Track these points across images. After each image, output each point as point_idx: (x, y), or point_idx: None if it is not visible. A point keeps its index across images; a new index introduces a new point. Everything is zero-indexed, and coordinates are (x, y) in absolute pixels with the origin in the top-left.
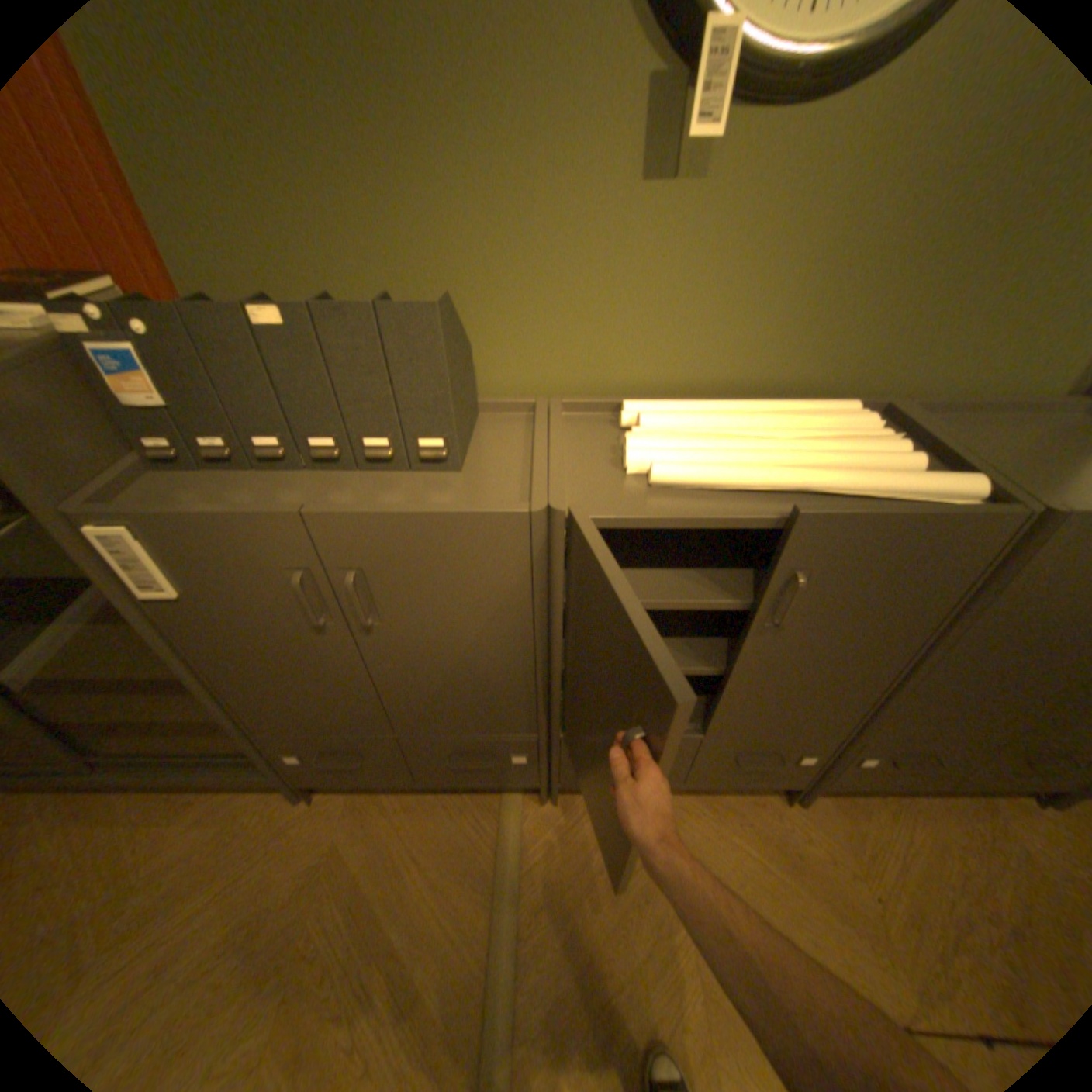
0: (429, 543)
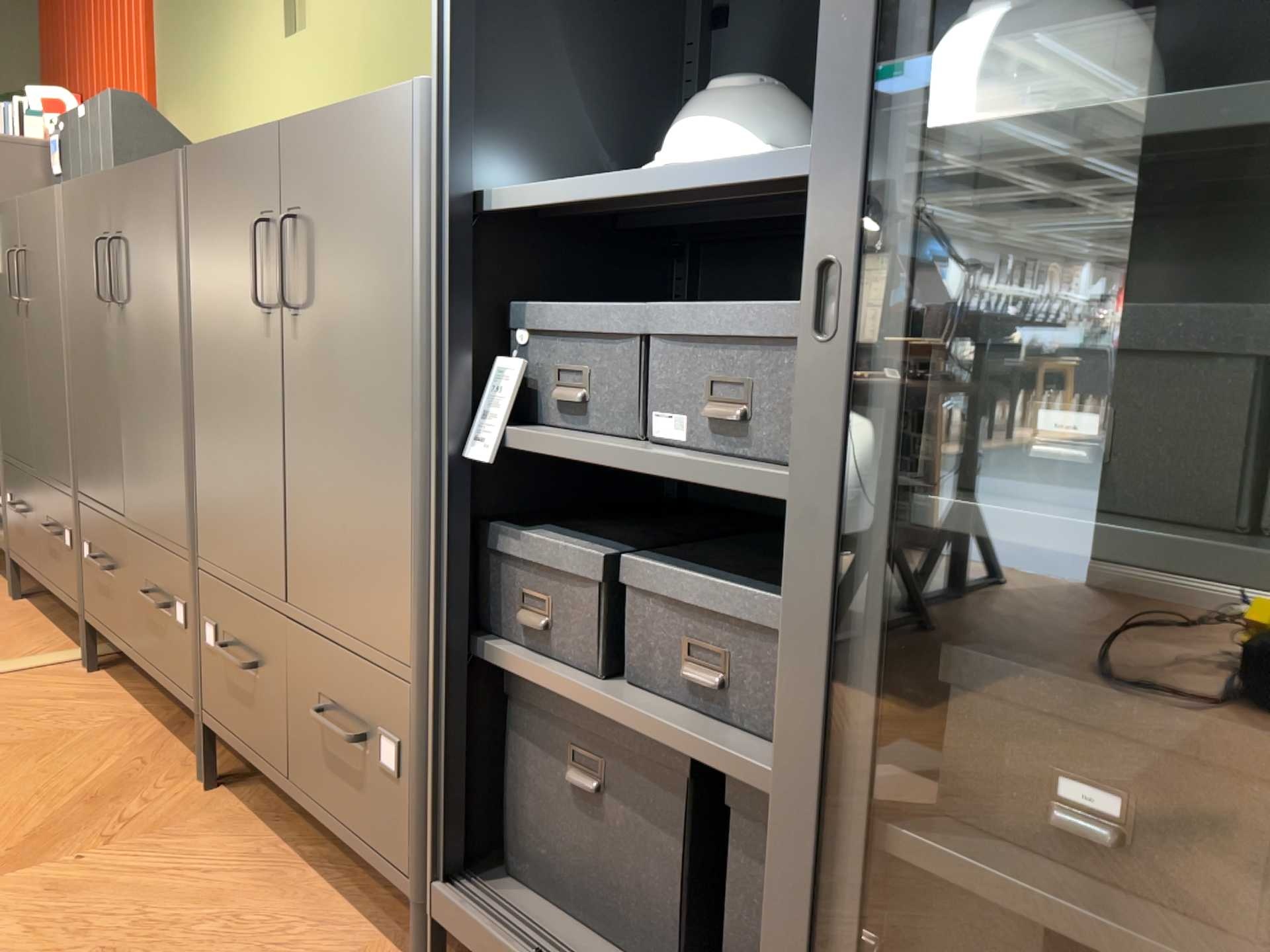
0: (38, 221)
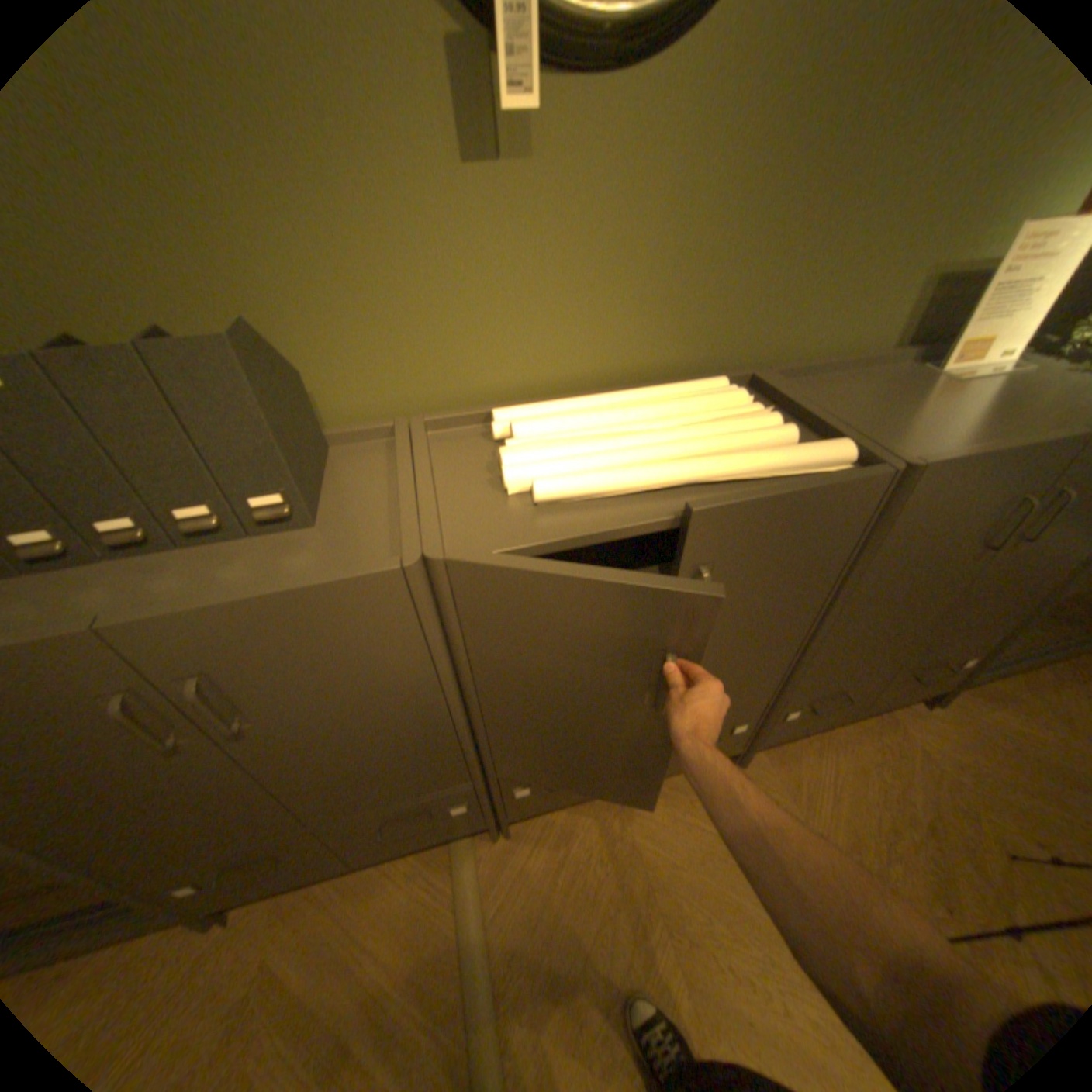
0: (285, 624)
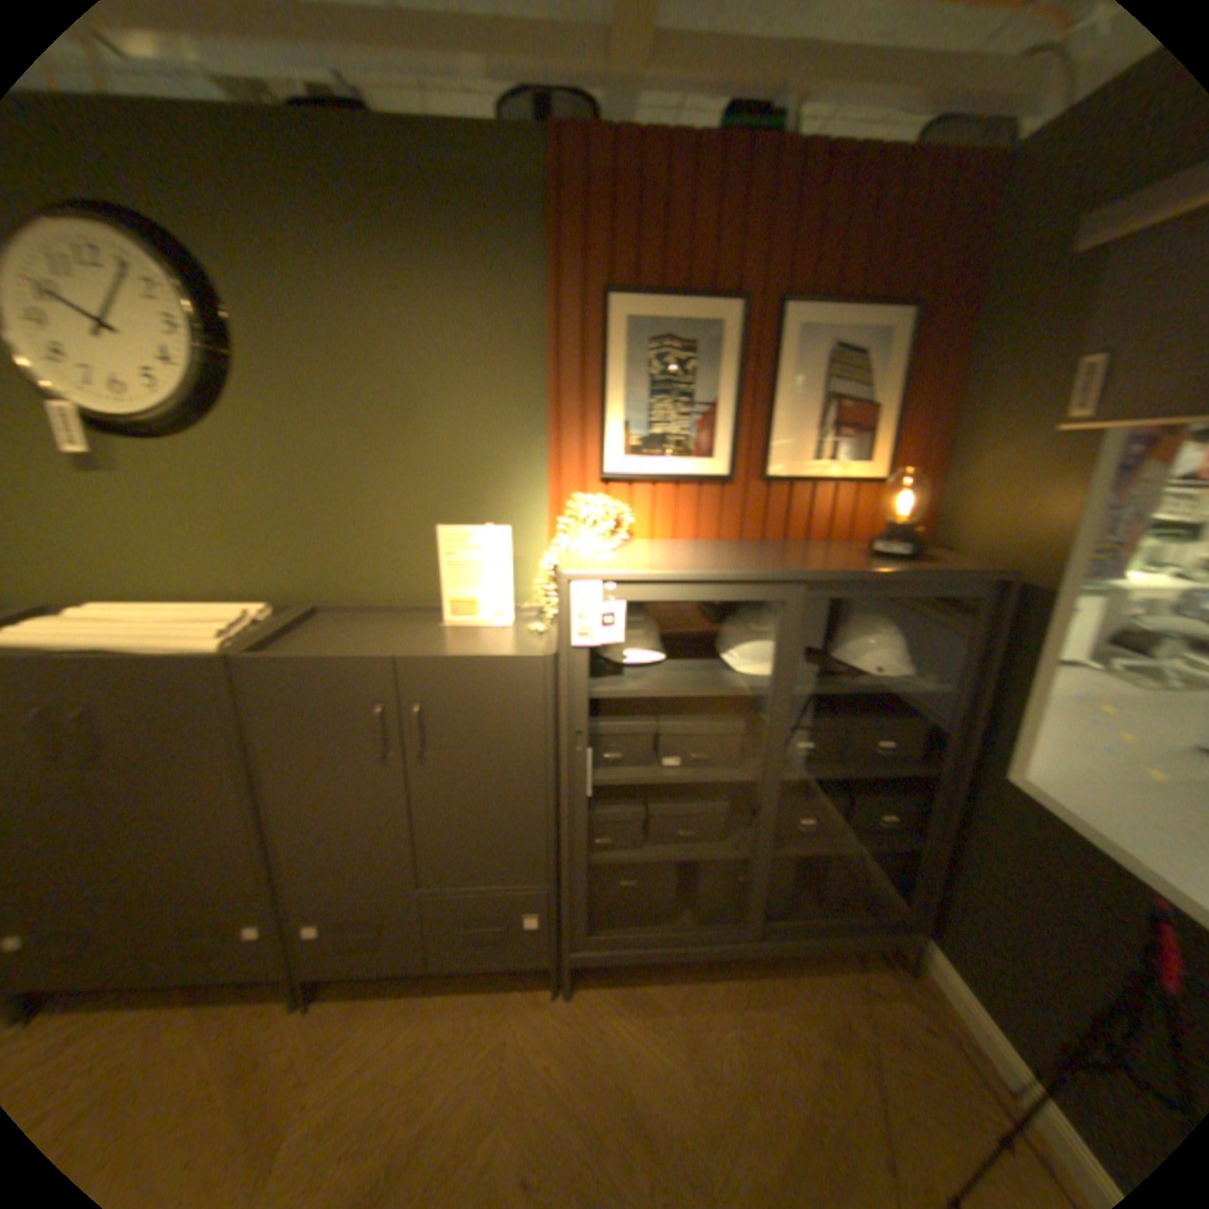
0: None
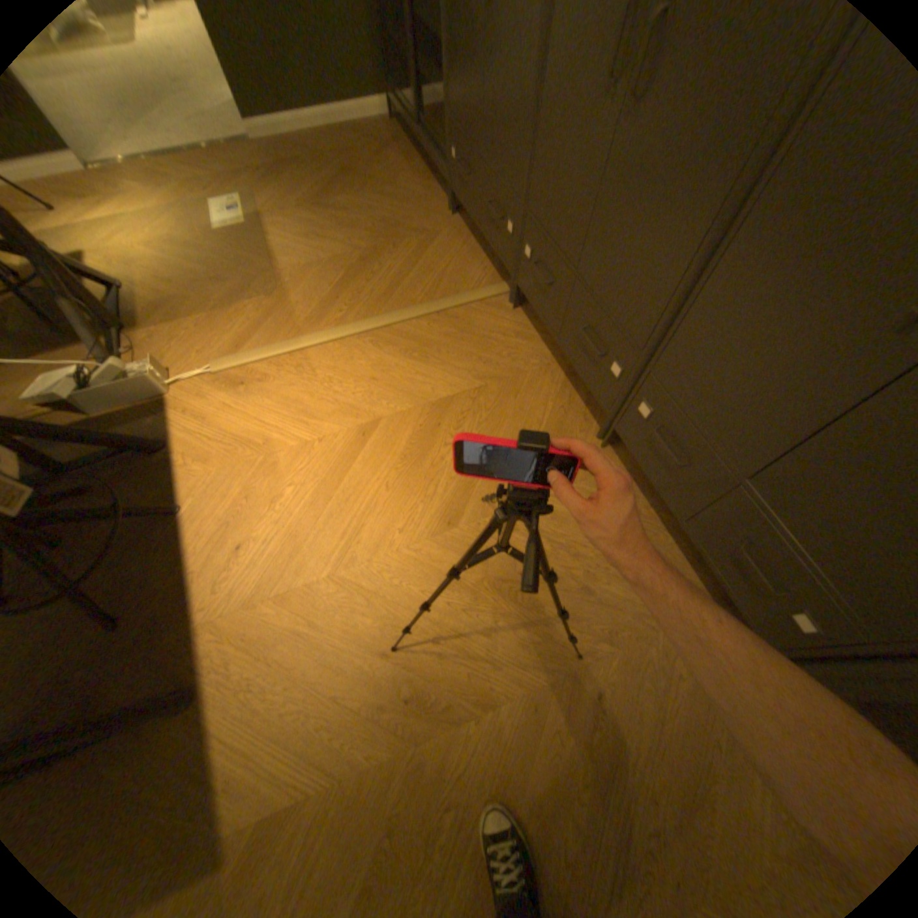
0: None
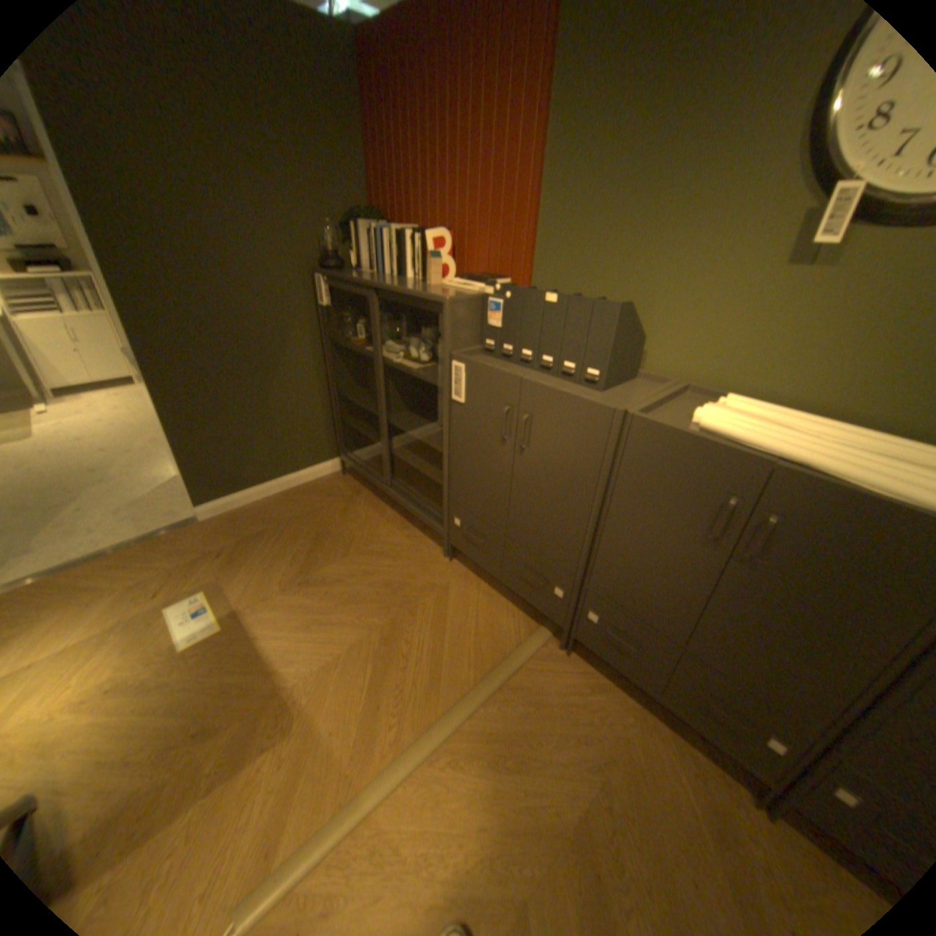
0: (563, 410)
